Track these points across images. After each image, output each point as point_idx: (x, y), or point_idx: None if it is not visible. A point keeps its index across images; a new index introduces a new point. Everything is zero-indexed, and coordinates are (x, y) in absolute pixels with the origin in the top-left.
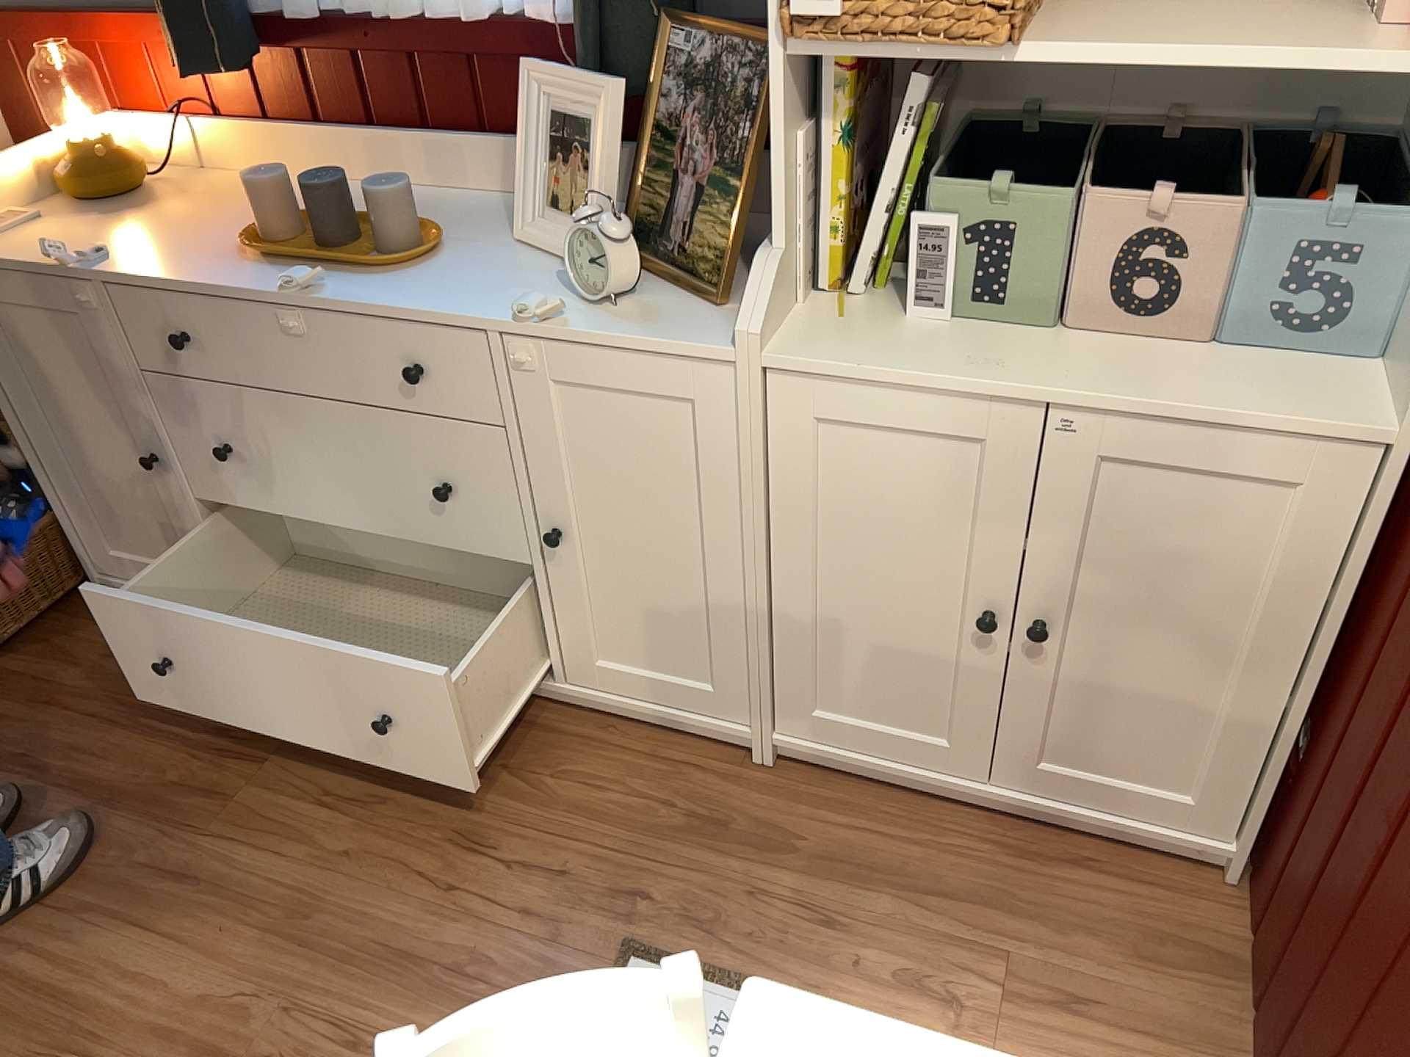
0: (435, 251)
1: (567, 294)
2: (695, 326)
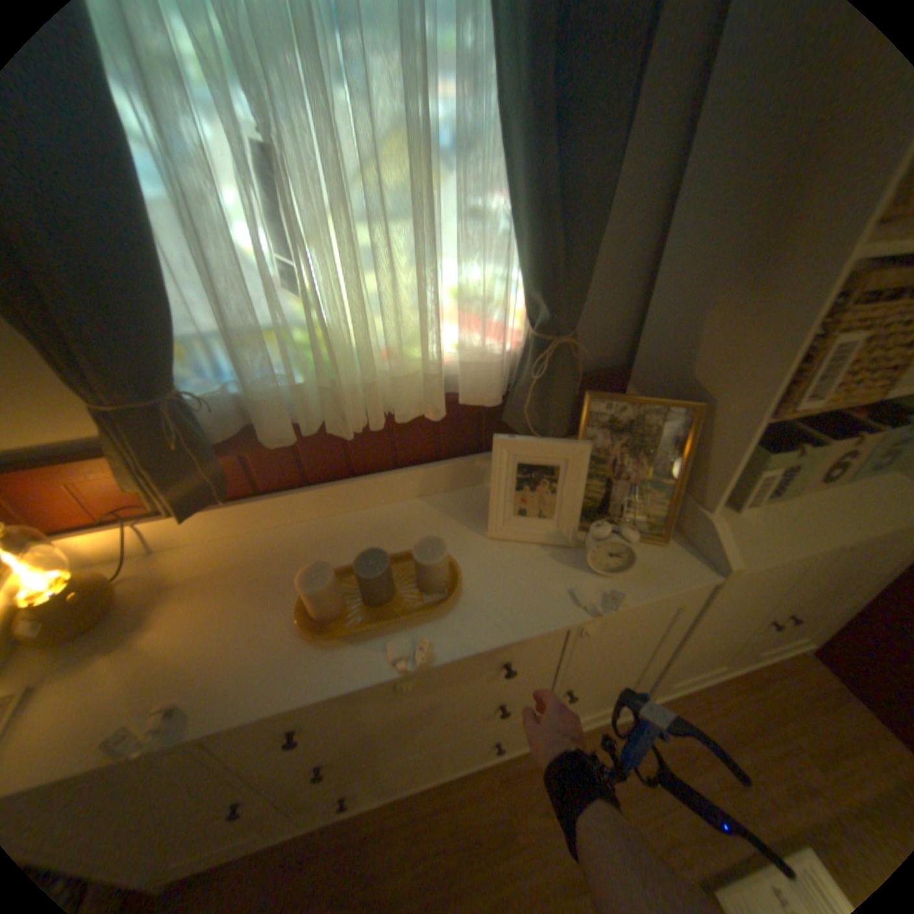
0: (457, 571)
1: (577, 570)
2: (677, 566)
